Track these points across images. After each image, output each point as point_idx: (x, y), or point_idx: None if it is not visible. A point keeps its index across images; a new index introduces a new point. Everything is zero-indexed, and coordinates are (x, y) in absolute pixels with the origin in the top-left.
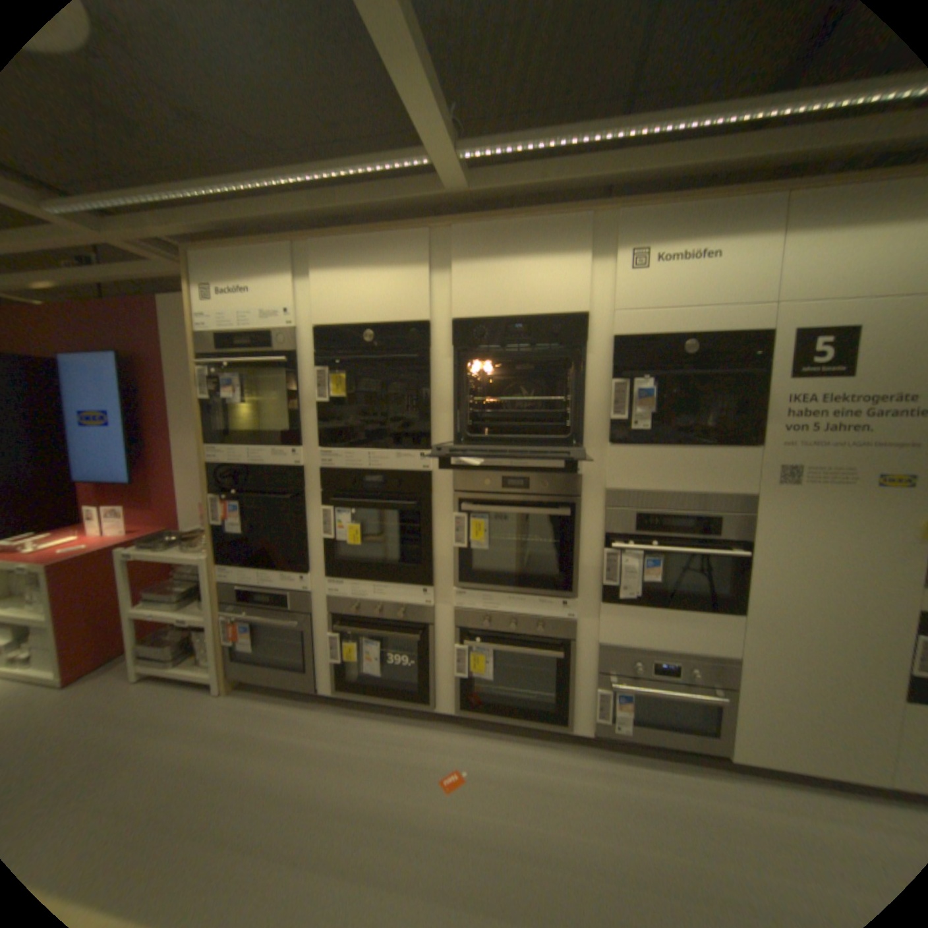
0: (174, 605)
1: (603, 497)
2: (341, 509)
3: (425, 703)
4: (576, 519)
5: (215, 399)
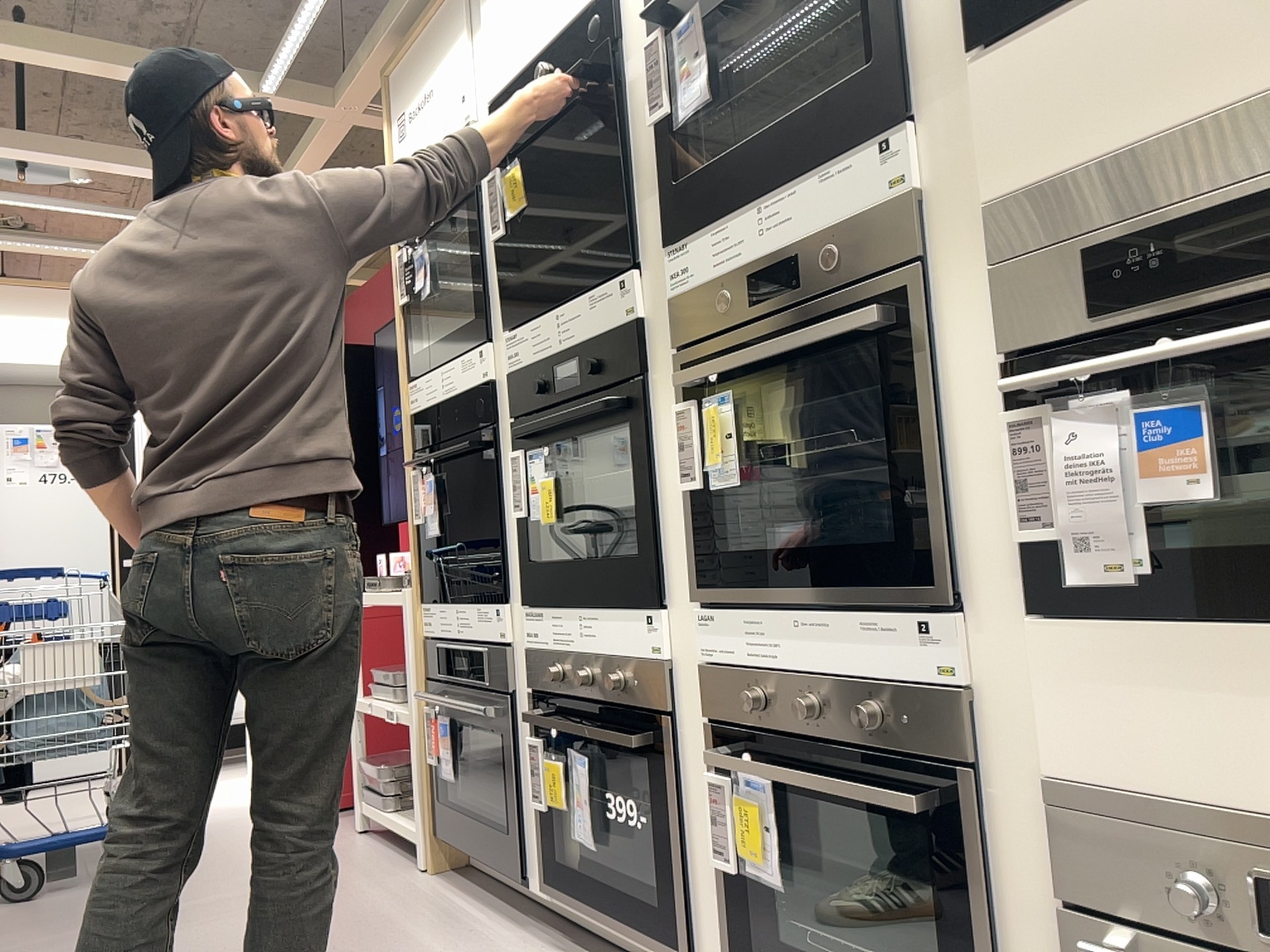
0: (397, 687)
1: (982, 232)
2: (538, 450)
3: (675, 940)
4: (918, 329)
5: (421, 301)
